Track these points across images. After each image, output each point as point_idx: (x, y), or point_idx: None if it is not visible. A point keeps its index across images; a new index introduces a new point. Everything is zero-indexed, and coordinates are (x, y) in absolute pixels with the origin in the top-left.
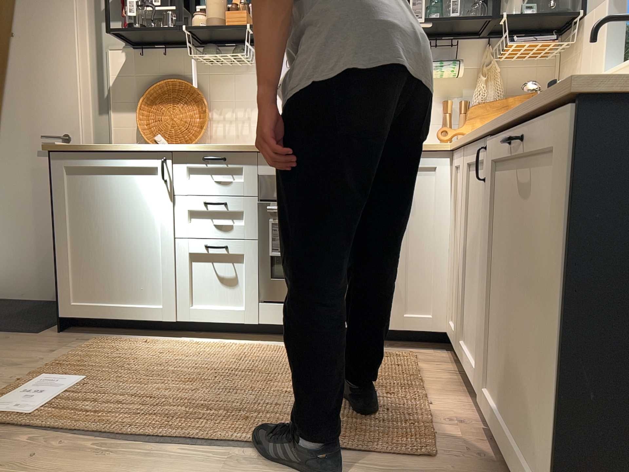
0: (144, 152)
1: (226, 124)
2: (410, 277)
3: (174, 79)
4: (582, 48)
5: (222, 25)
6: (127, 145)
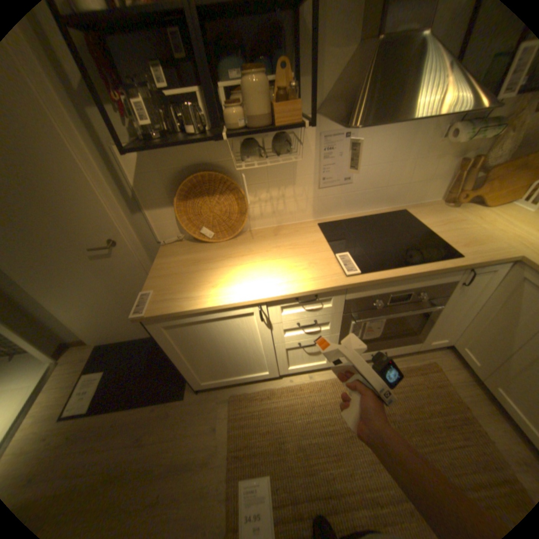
0: (240, 304)
1: (263, 203)
2: (441, 327)
3: (204, 171)
4: None
5: (271, 121)
6: (219, 300)
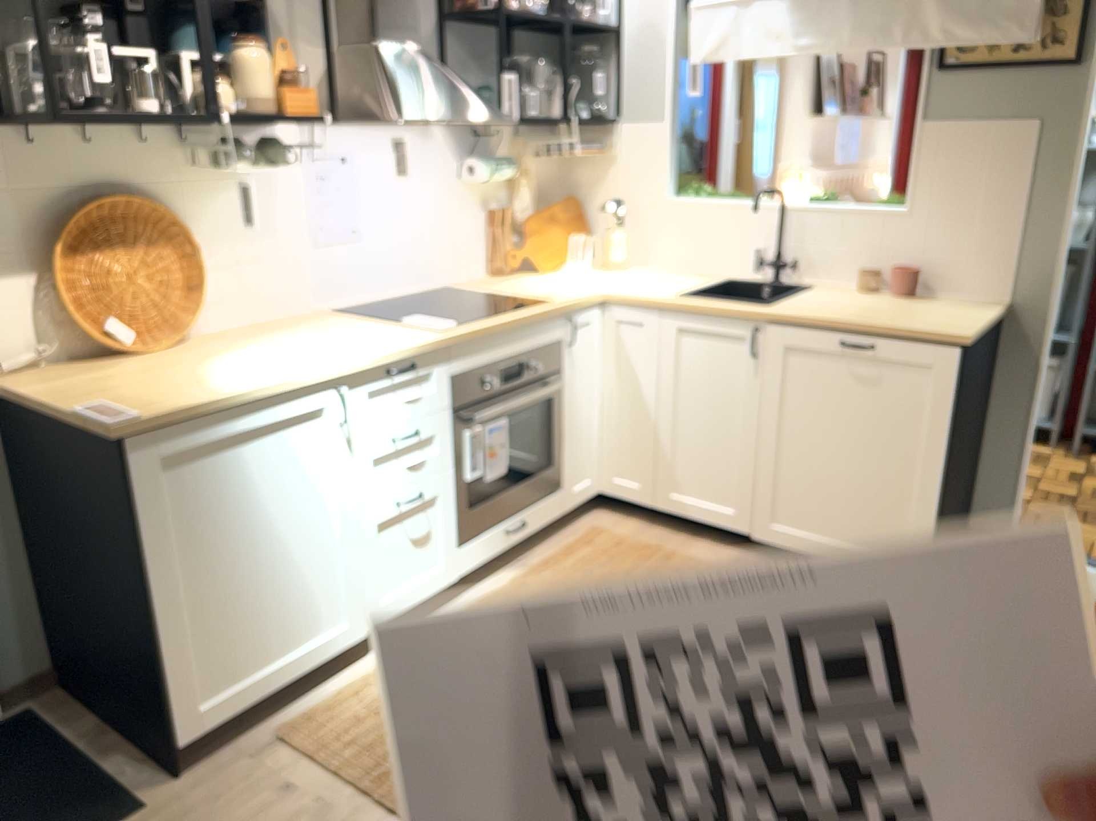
0: (308, 385)
1: (223, 274)
2: (575, 448)
3: (122, 197)
4: (623, 157)
5: (278, 111)
6: (271, 380)
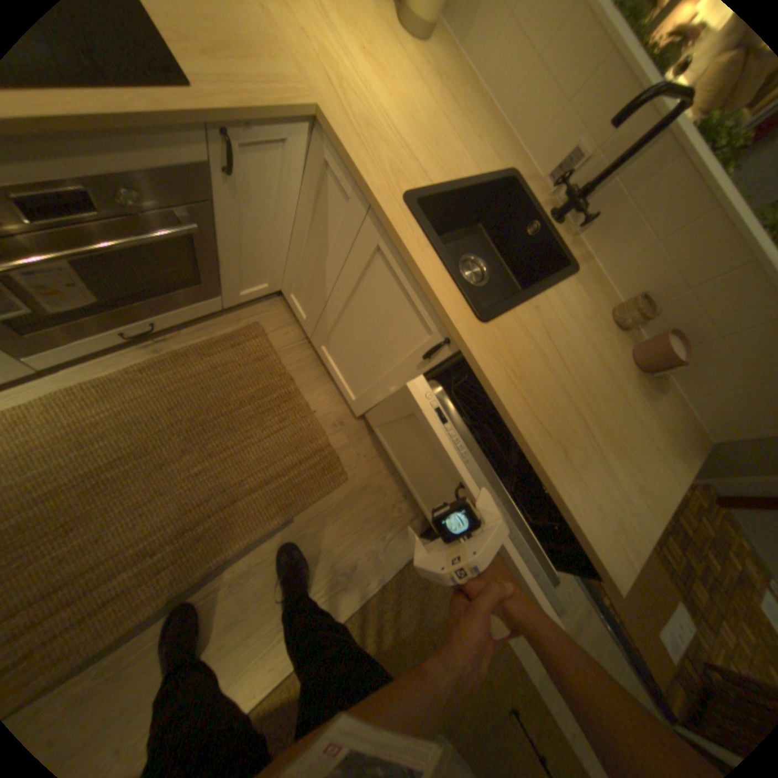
0: None
1: None
2: (243, 266)
3: None
4: None
5: None
6: None
